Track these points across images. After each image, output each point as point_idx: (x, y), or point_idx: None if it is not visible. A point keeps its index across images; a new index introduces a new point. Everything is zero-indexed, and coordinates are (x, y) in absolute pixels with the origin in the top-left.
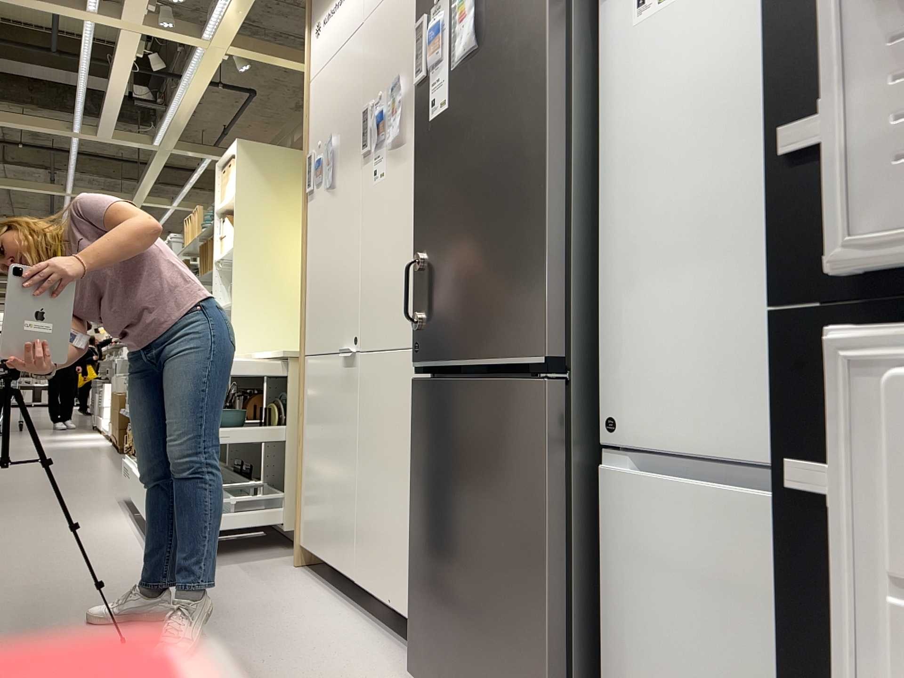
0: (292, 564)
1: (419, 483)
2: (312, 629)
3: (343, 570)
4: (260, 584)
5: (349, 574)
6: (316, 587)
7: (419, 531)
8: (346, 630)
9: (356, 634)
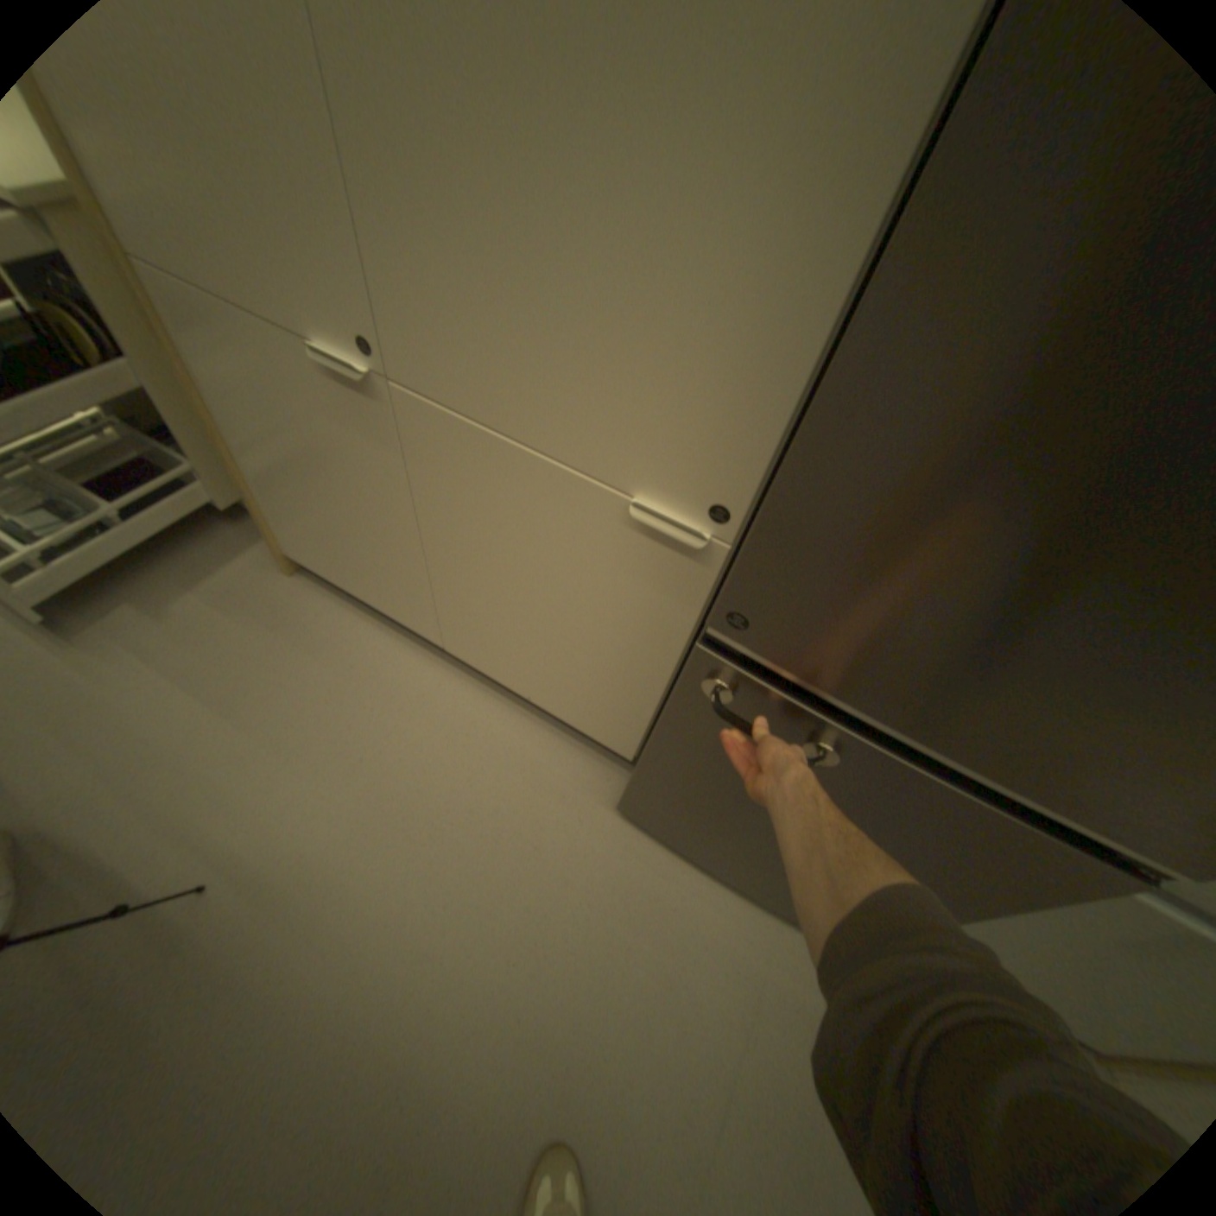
0: (275, 568)
1: (687, 743)
2: (427, 728)
3: (411, 625)
4: (272, 639)
5: (428, 636)
6: (356, 621)
7: (671, 767)
8: (469, 716)
9: (487, 719)
